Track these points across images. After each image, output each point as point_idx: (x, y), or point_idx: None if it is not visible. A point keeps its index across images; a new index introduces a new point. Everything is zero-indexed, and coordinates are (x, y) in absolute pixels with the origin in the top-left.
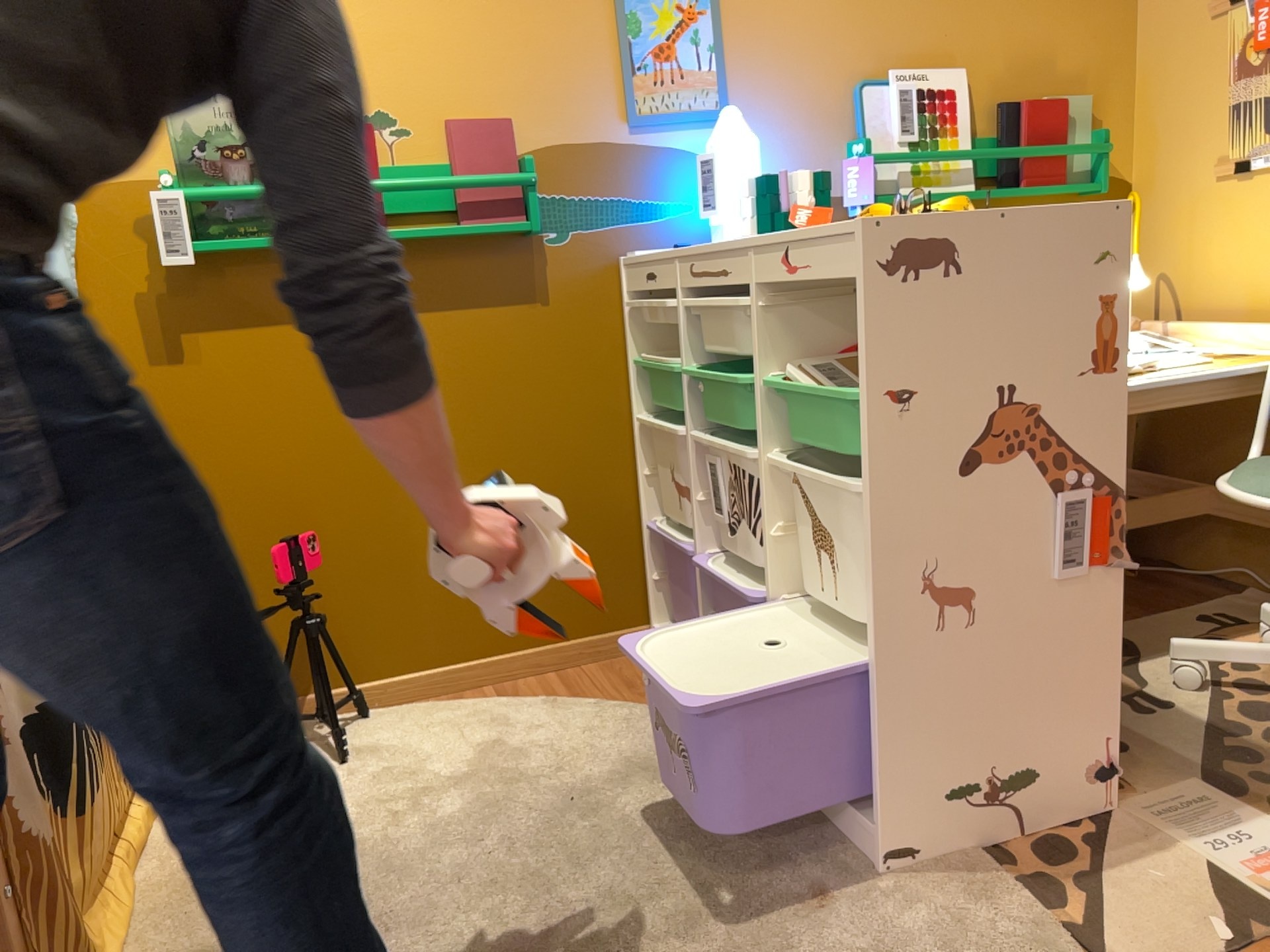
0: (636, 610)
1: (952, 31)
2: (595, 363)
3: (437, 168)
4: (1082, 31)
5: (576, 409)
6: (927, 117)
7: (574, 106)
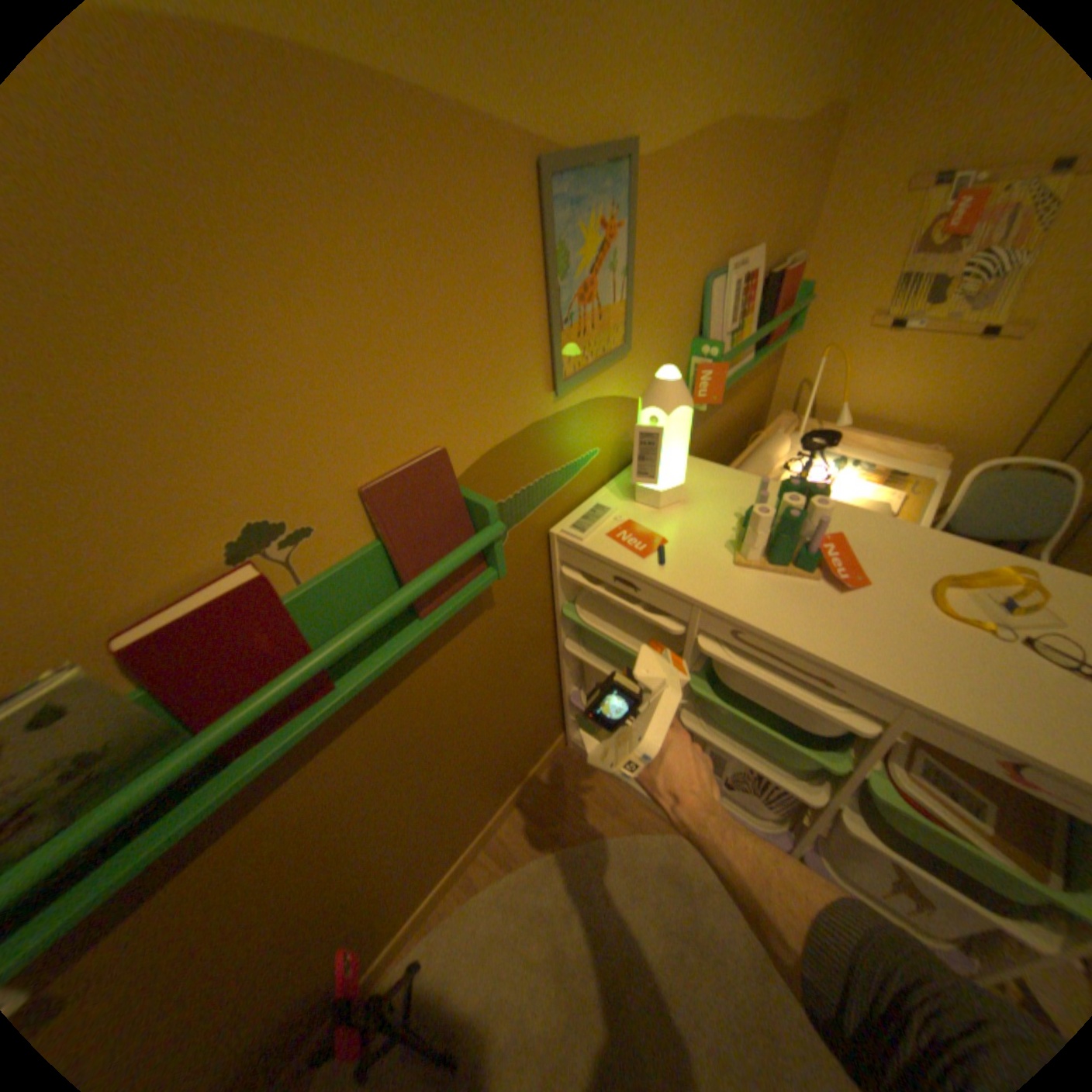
0: (556, 733)
1: (763, 199)
2: (531, 621)
3: (365, 557)
4: (814, 183)
5: (520, 662)
6: (744, 299)
7: (505, 392)
